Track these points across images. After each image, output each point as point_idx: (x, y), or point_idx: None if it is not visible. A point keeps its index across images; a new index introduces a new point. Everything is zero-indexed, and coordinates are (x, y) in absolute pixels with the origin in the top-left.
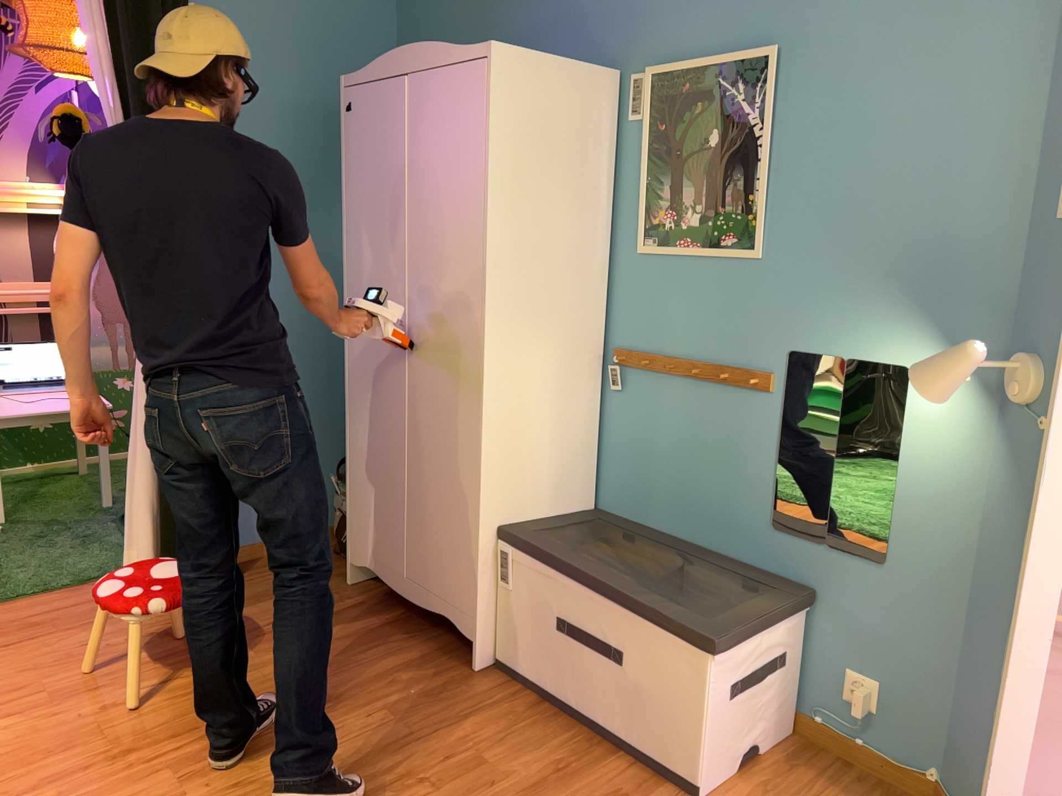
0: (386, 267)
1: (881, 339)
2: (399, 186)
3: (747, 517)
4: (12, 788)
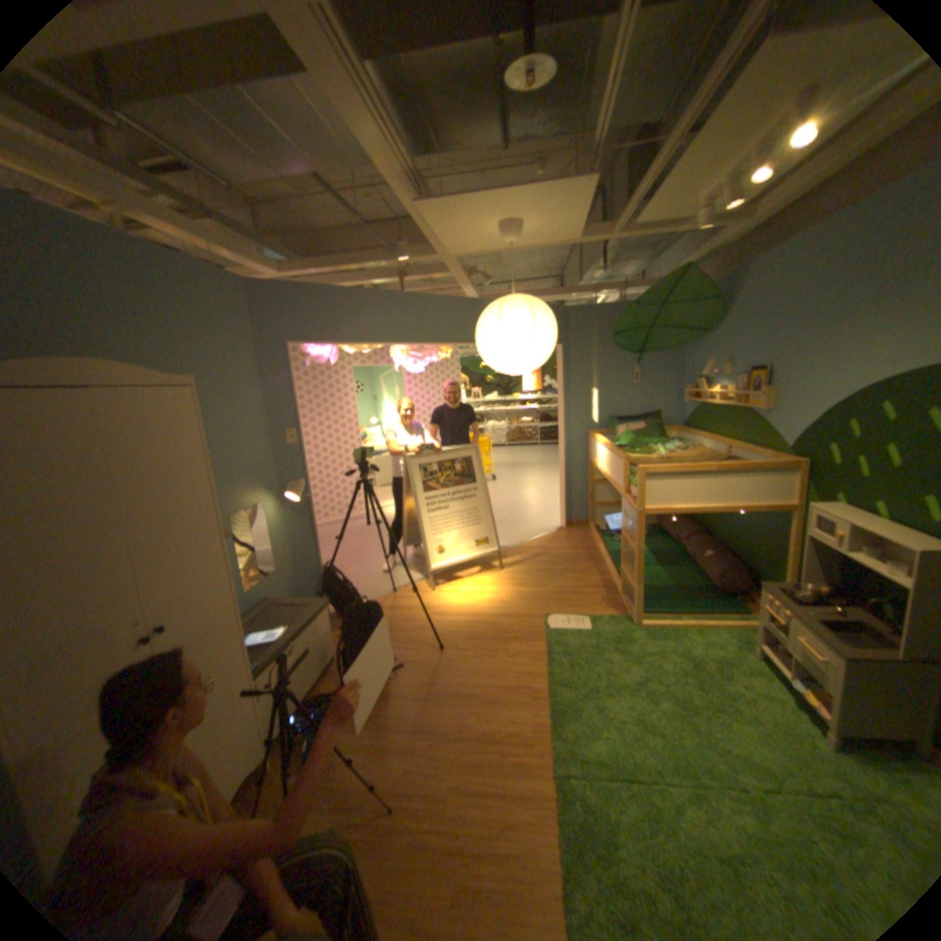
0: (95, 587)
1: (252, 497)
2: (99, 499)
3: (234, 599)
4: (513, 873)
